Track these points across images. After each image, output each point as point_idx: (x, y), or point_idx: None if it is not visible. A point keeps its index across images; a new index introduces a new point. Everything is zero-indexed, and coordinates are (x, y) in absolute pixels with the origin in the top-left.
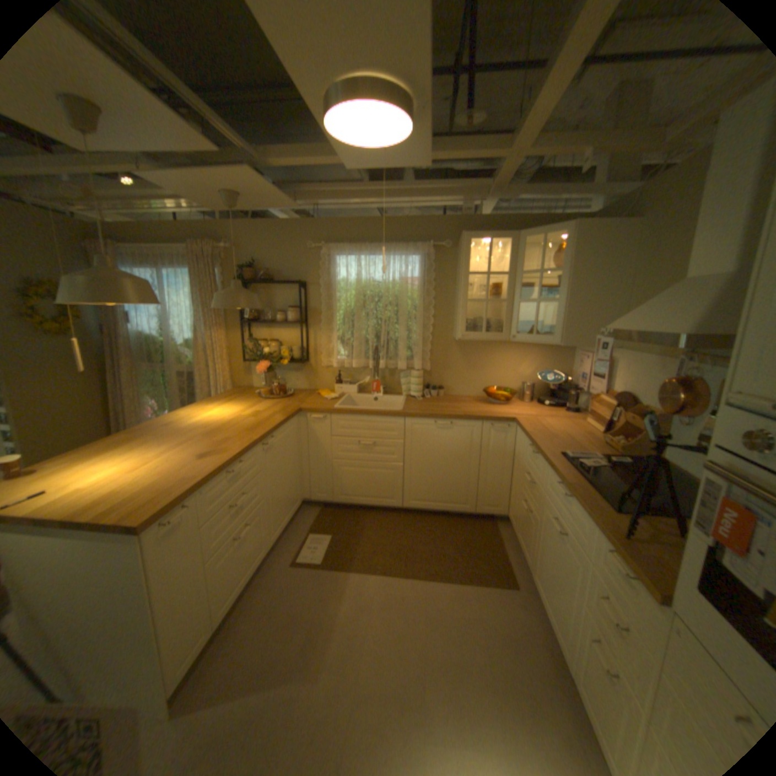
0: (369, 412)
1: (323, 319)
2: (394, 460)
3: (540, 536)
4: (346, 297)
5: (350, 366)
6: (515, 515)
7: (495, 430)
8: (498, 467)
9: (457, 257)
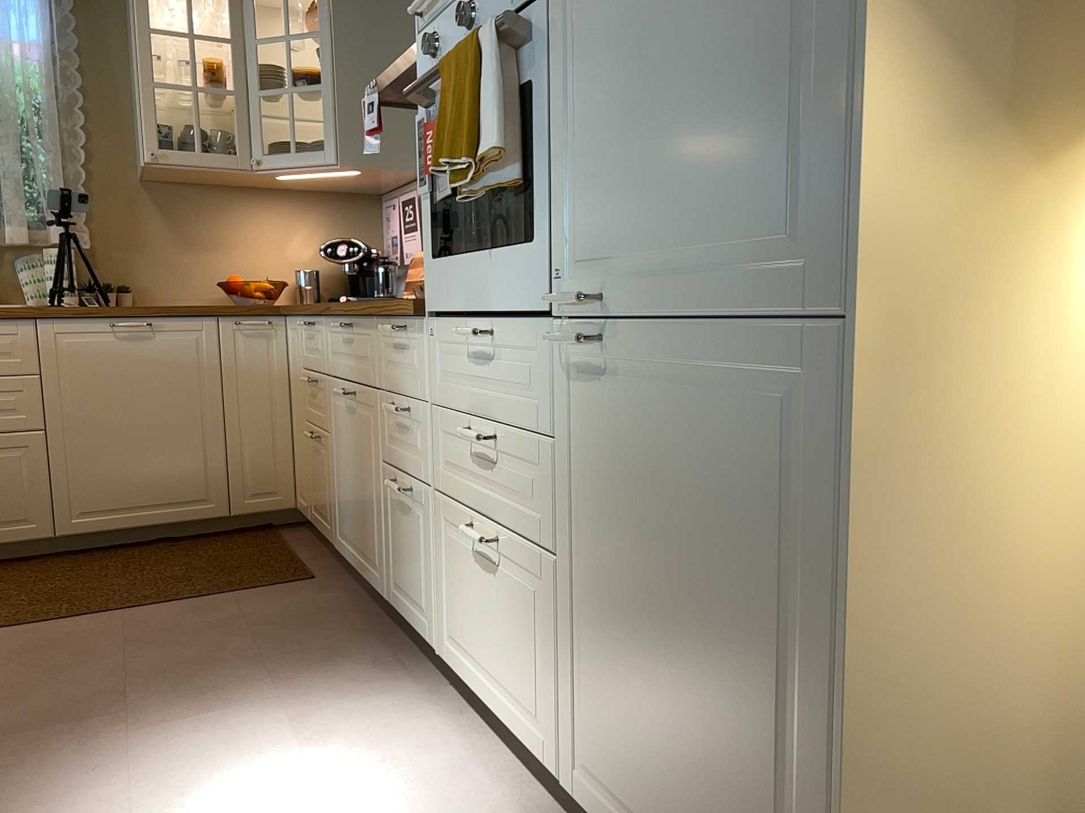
0: None
1: None
2: (21, 423)
3: (333, 456)
4: None
5: None
6: (304, 485)
7: (245, 333)
8: (263, 407)
9: (127, 13)
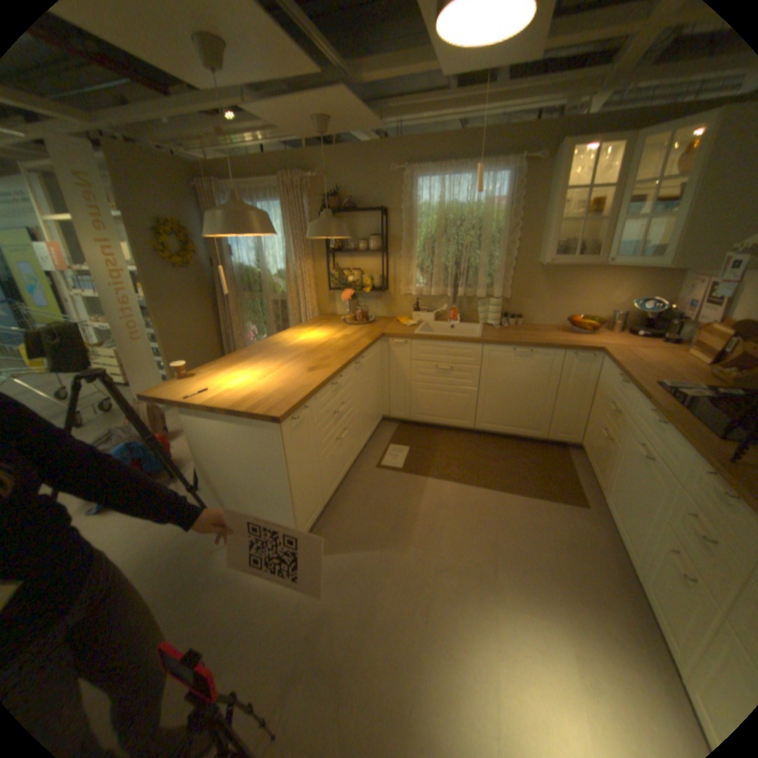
0: (447, 338)
1: (402, 247)
2: (469, 384)
3: (620, 461)
4: (427, 223)
5: (427, 294)
6: (591, 443)
7: (578, 359)
8: (577, 396)
9: (552, 169)
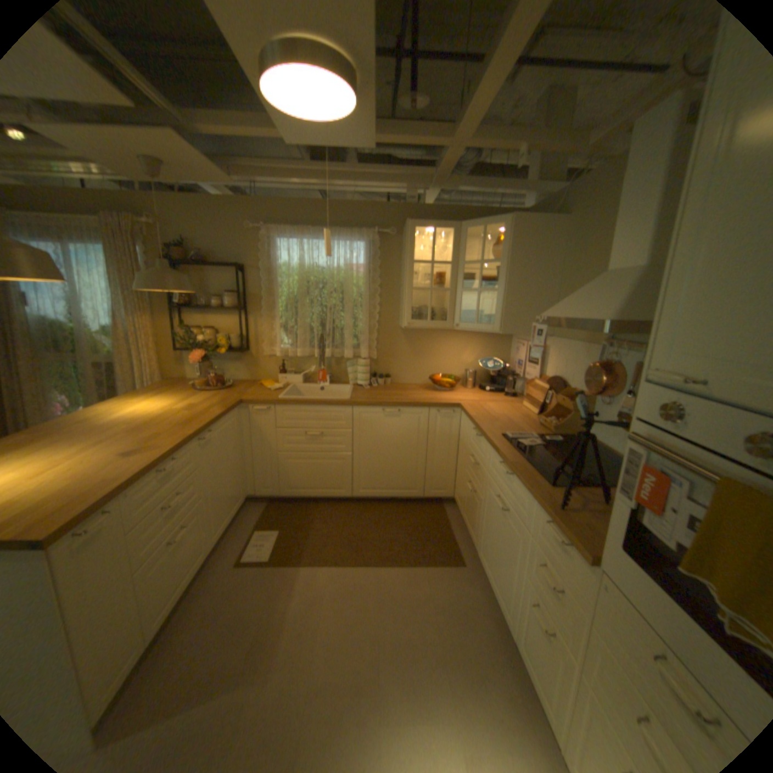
0: (315, 402)
1: (263, 306)
2: (343, 450)
3: (483, 514)
4: (288, 283)
5: (294, 356)
6: (460, 496)
7: (440, 416)
8: (444, 451)
9: (401, 245)
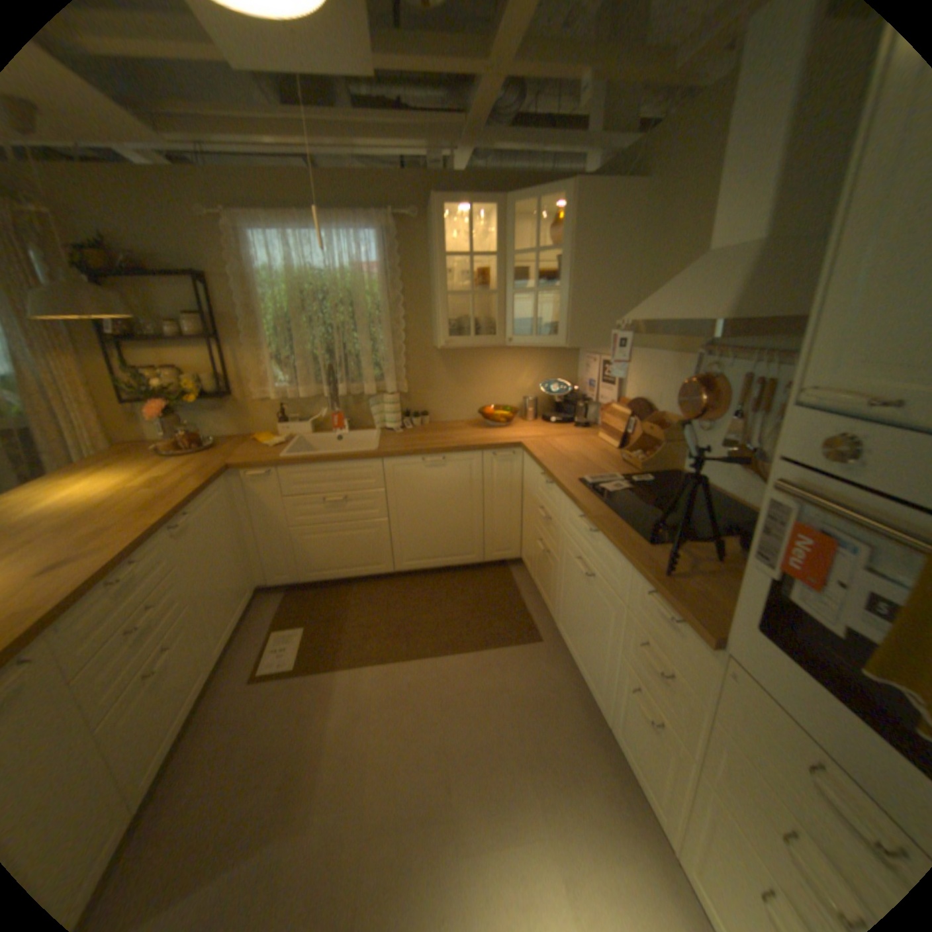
0: (332, 457)
1: (242, 329)
2: (376, 515)
3: (561, 578)
4: (274, 295)
5: (296, 396)
6: (529, 556)
7: (498, 460)
8: (505, 503)
9: (428, 232)
